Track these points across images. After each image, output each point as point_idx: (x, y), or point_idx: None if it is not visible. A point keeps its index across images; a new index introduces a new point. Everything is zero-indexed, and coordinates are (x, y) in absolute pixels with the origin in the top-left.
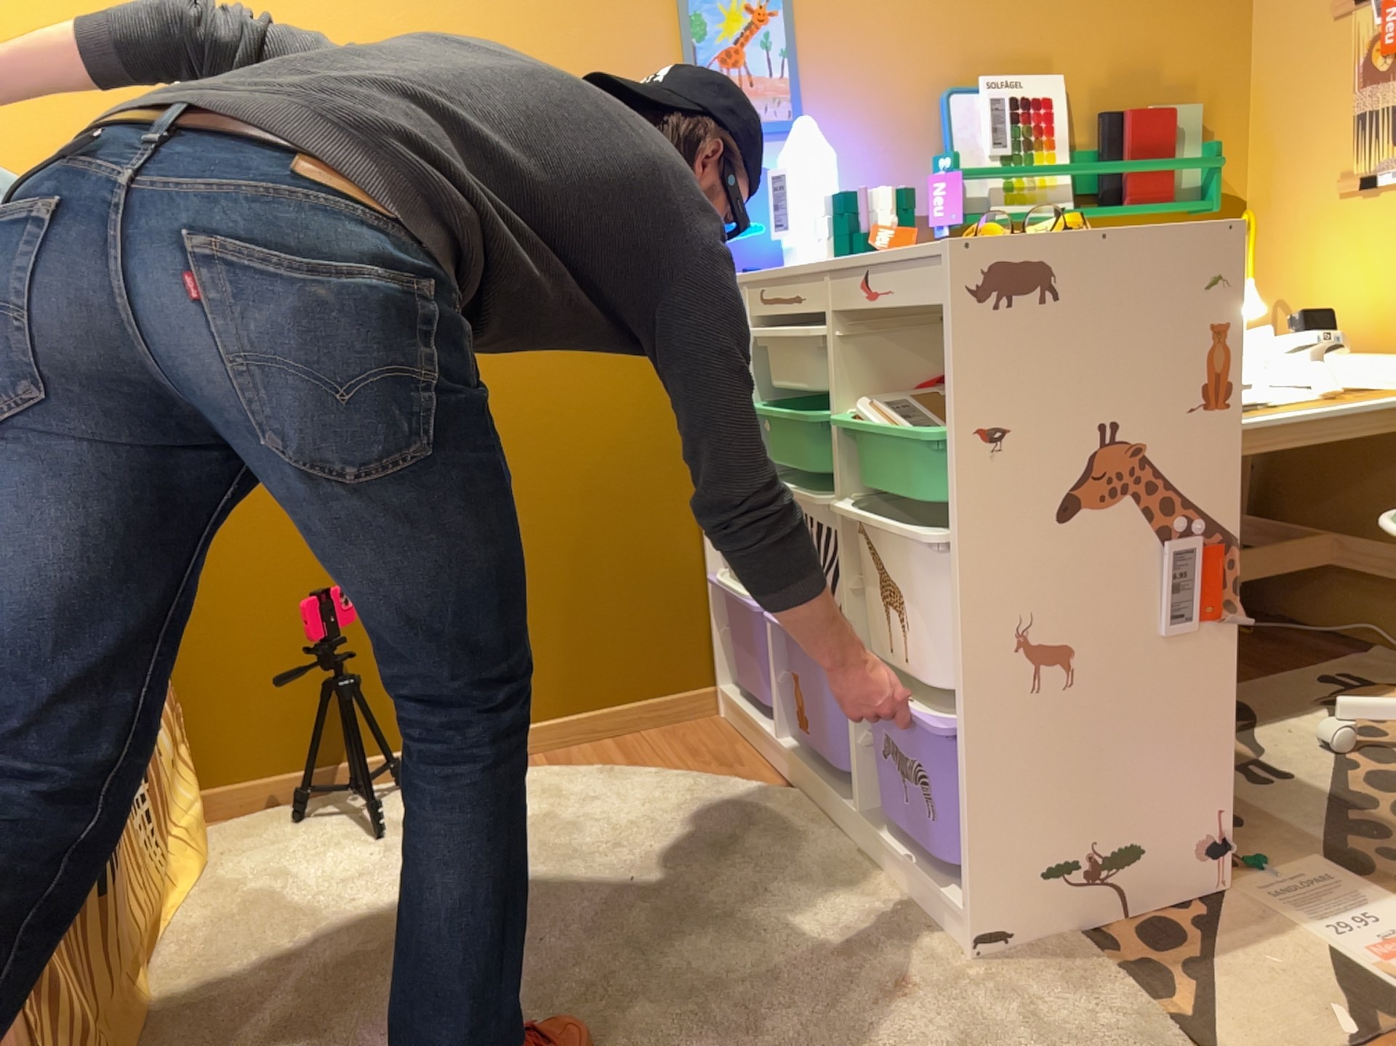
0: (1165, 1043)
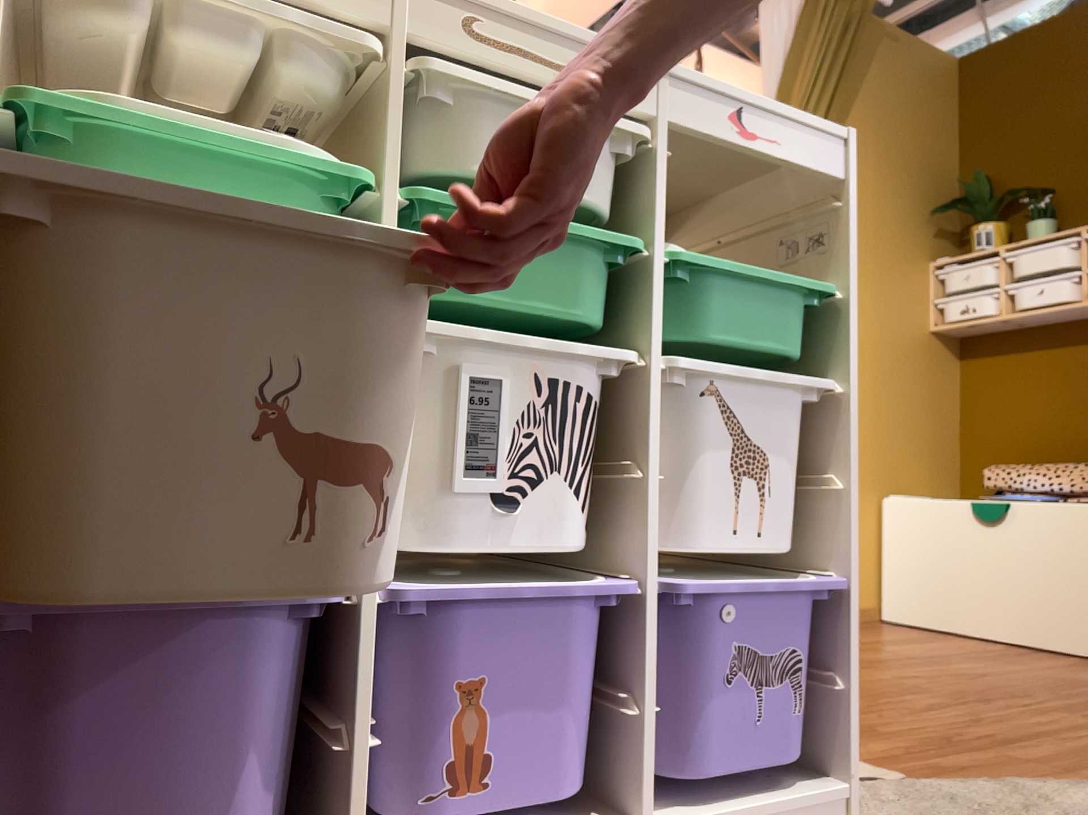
0: (870, 777)
